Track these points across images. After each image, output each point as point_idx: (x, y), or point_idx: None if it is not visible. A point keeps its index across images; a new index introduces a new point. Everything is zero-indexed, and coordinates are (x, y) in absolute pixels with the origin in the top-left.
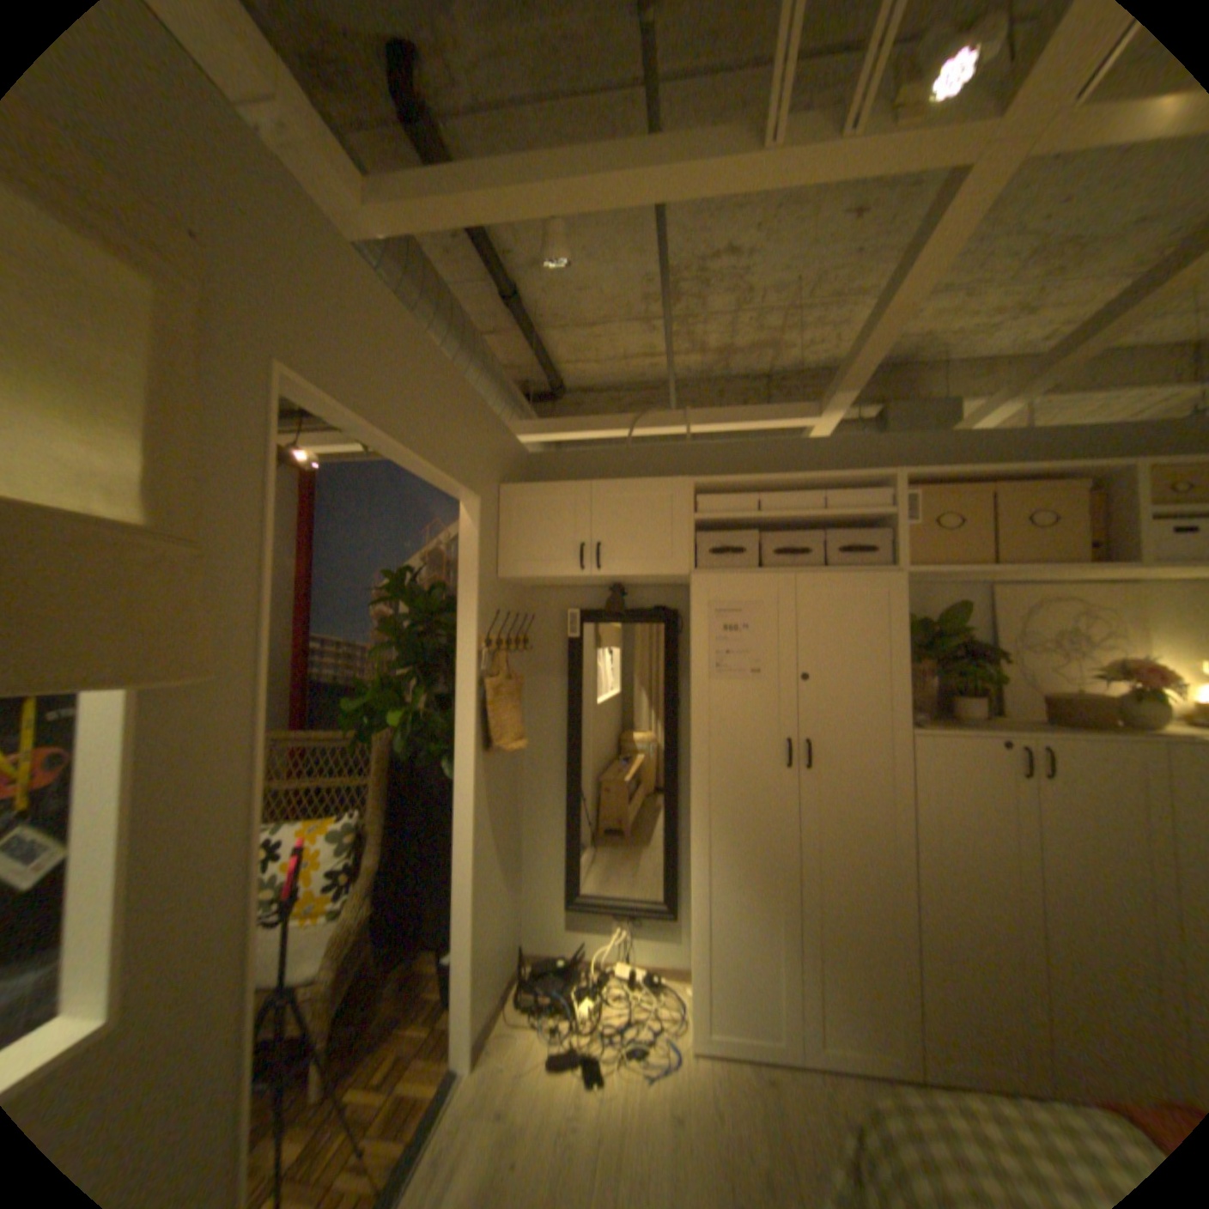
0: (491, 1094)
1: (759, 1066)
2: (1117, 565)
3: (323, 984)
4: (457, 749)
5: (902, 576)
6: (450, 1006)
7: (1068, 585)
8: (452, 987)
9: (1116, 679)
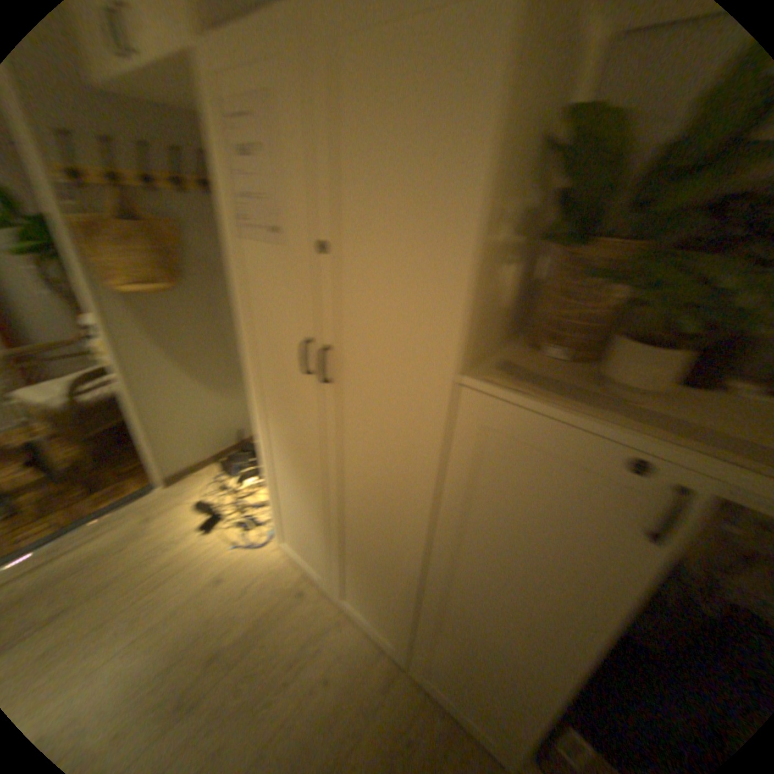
0: (157, 507)
1: (307, 578)
2: None
3: (62, 419)
4: (74, 284)
5: None
6: (140, 454)
7: None
8: (137, 446)
9: None
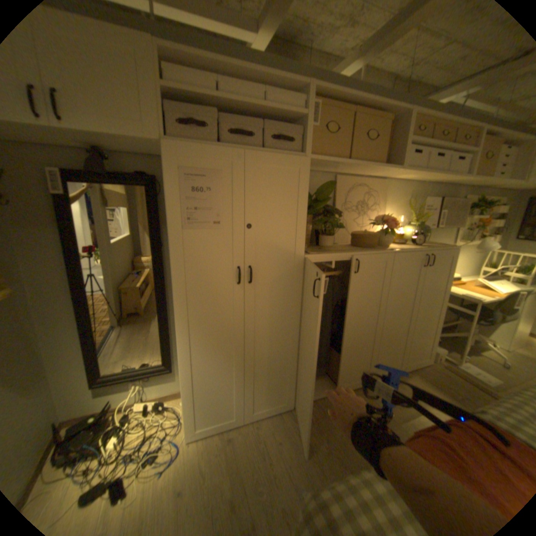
0: None
1: (222, 432)
2: (396, 165)
3: None
4: None
5: (308, 159)
6: None
7: (365, 177)
8: None
9: (379, 223)
